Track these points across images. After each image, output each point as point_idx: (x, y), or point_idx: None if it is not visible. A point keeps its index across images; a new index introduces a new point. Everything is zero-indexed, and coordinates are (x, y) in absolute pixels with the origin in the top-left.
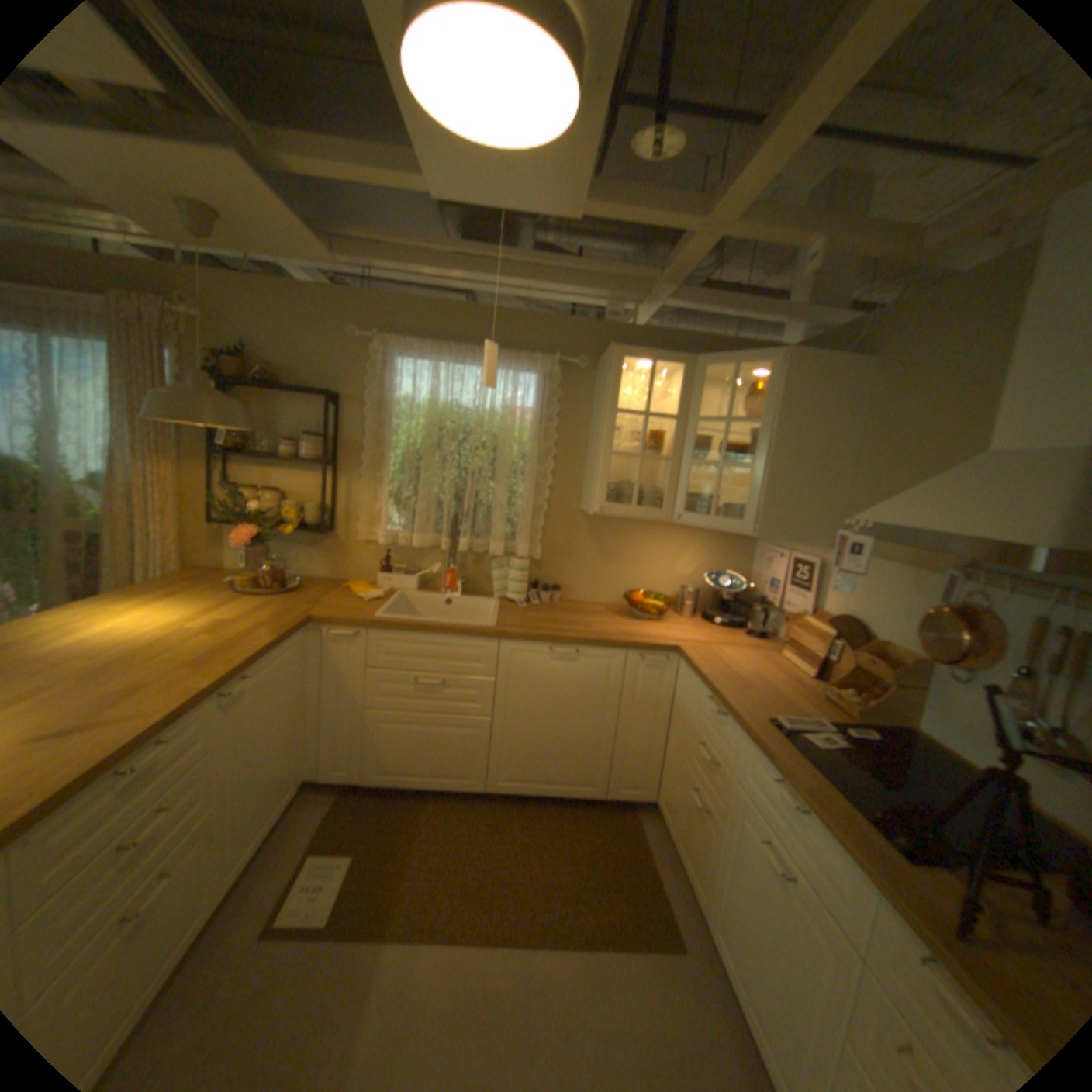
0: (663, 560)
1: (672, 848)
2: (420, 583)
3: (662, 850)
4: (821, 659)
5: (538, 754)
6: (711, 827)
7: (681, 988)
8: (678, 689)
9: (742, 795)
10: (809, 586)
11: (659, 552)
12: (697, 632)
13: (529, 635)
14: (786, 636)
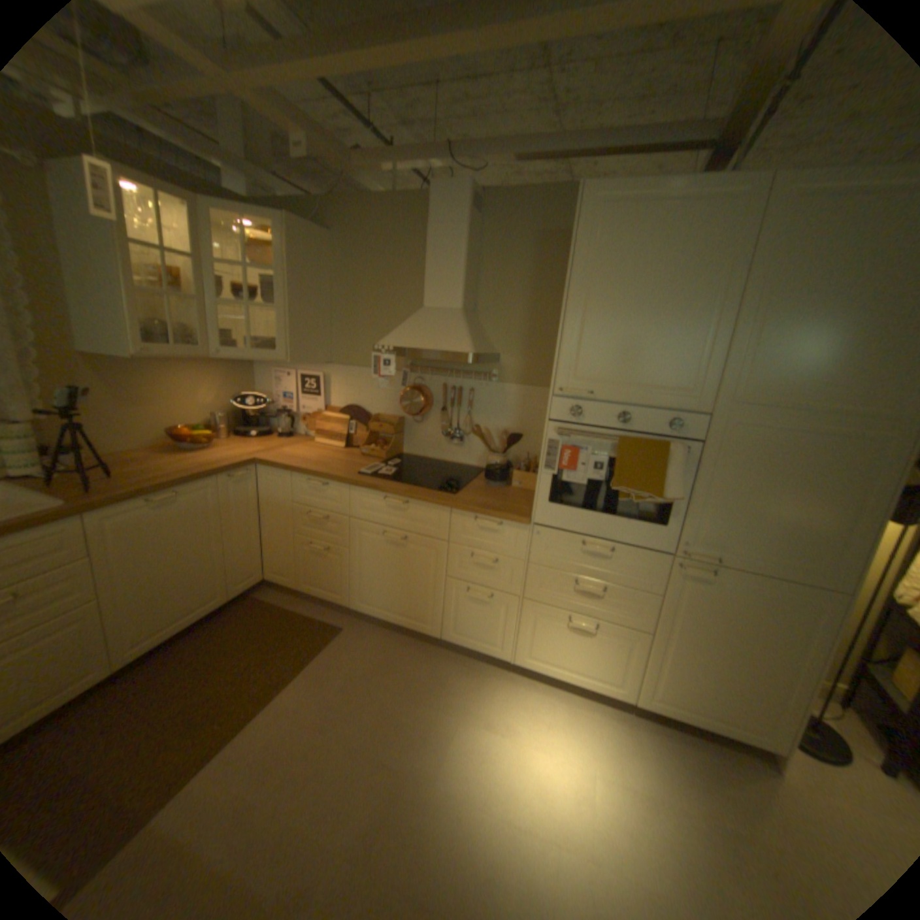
0: (184, 396)
1: (288, 597)
2: None
3: (284, 602)
4: (344, 435)
5: (160, 604)
6: (331, 556)
7: (352, 643)
8: (261, 491)
9: (354, 522)
10: (316, 393)
11: (178, 388)
12: (248, 447)
13: (118, 499)
14: (303, 431)
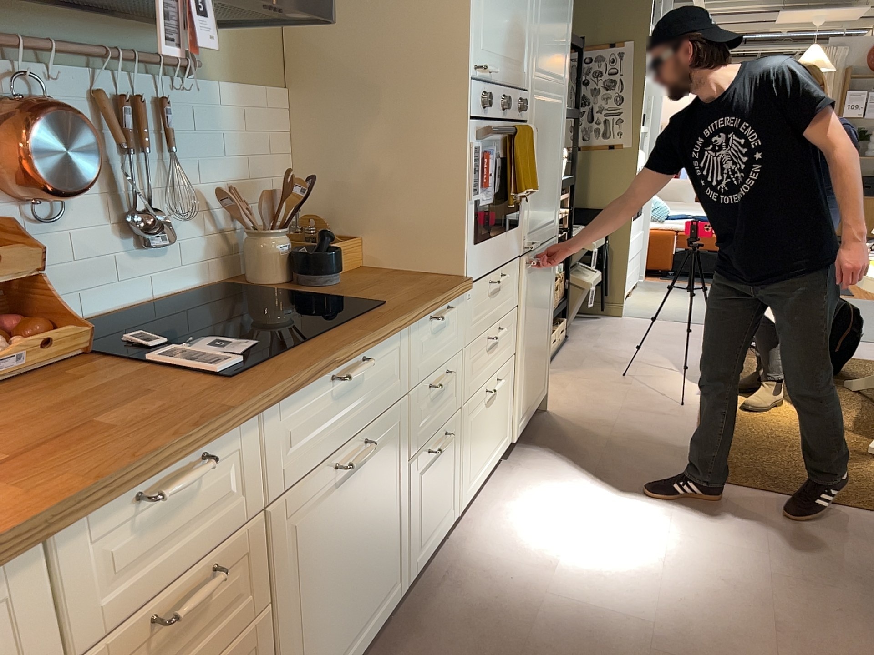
0: None
1: None
2: None
3: None
4: None
5: None
6: None
7: None
8: None
9: (274, 511)
10: None
11: None
12: None
13: None
14: None
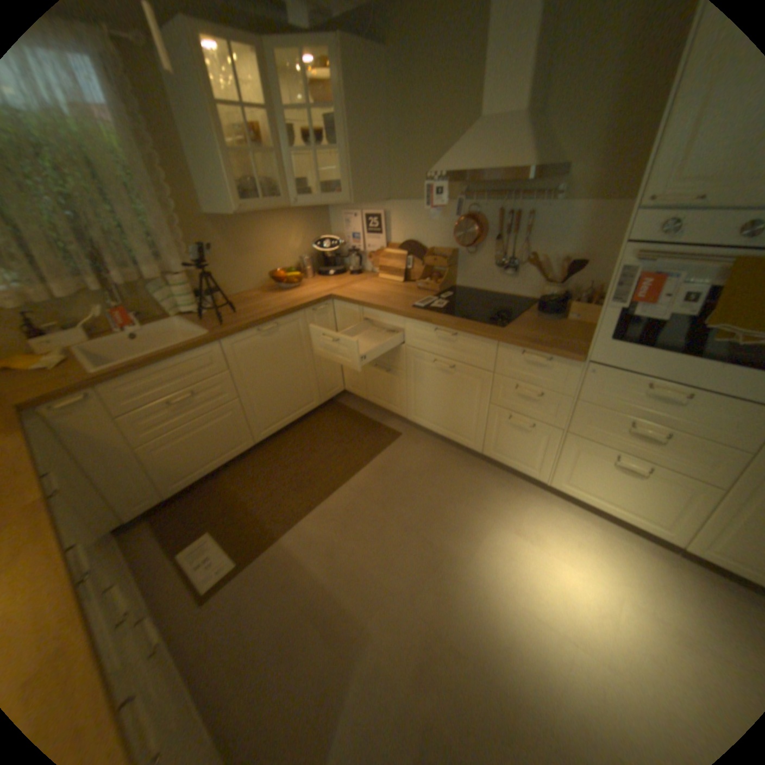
0: (278, 243)
1: (362, 405)
2: (82, 336)
3: (359, 408)
4: (402, 270)
5: (276, 403)
6: (392, 377)
7: (408, 445)
8: (337, 322)
9: (409, 350)
10: (378, 231)
11: (273, 237)
12: (326, 284)
13: (238, 329)
14: (369, 268)
